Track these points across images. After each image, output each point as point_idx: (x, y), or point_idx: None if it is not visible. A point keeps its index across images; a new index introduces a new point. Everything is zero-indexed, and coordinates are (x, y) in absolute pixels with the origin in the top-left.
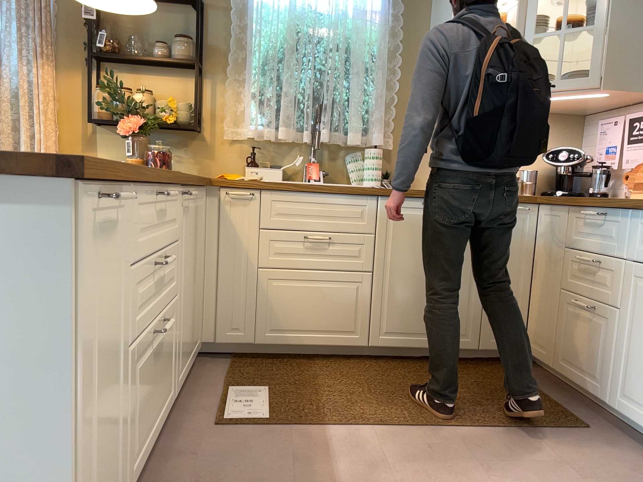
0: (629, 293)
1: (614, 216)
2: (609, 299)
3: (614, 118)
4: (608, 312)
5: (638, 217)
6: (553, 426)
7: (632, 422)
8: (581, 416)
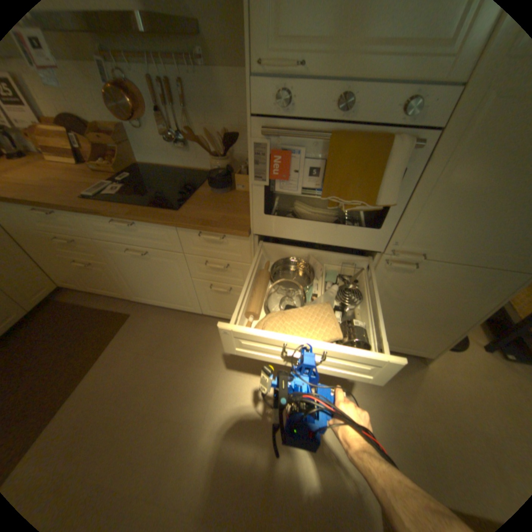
0: (105, 256)
1: (60, 213)
2: (94, 259)
3: None
4: (98, 265)
5: (79, 215)
6: (114, 330)
7: (144, 303)
8: (119, 309)
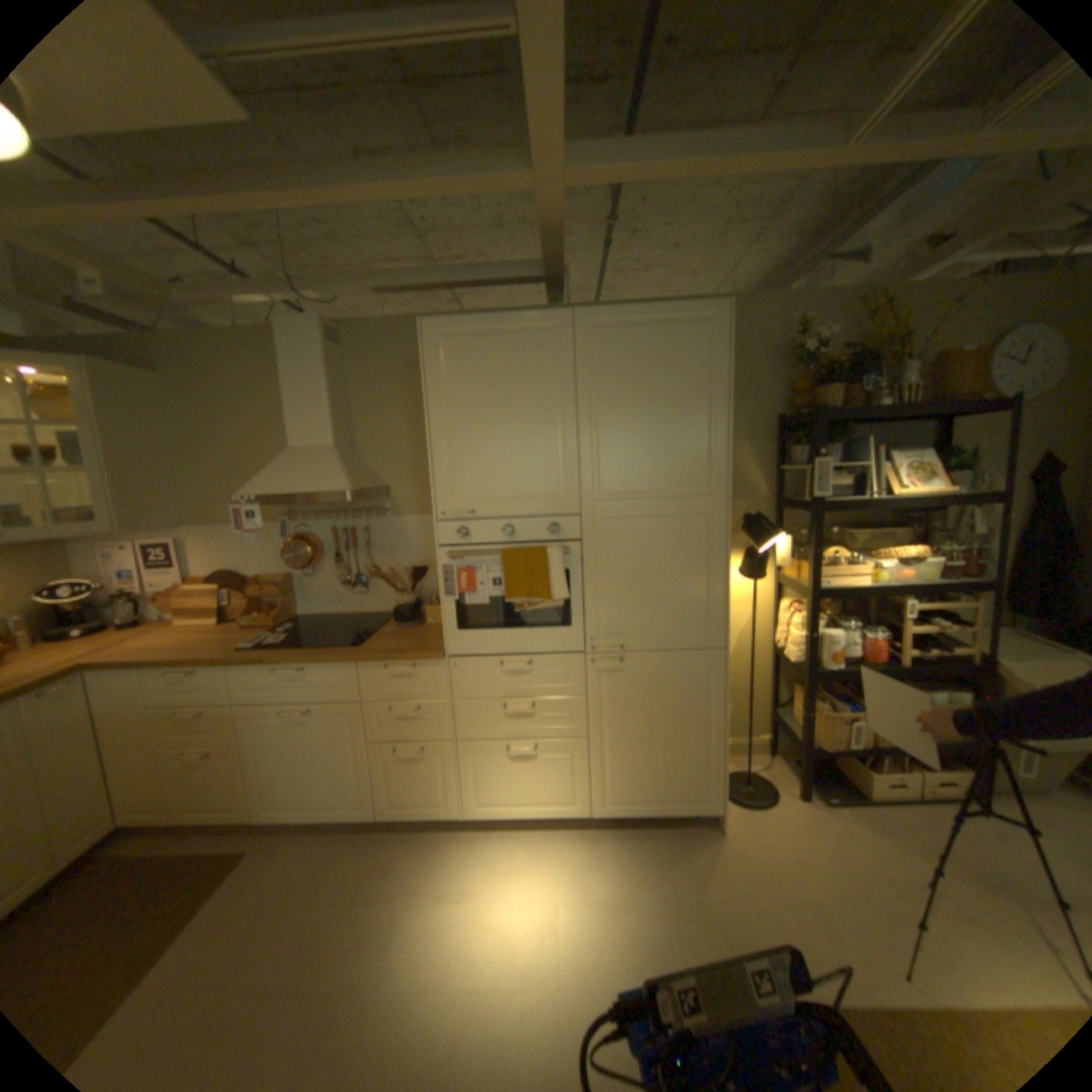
0: (241, 733)
1: (203, 674)
2: (221, 743)
3: (116, 545)
4: (224, 754)
5: (231, 672)
6: (216, 882)
7: (275, 825)
8: (225, 850)
